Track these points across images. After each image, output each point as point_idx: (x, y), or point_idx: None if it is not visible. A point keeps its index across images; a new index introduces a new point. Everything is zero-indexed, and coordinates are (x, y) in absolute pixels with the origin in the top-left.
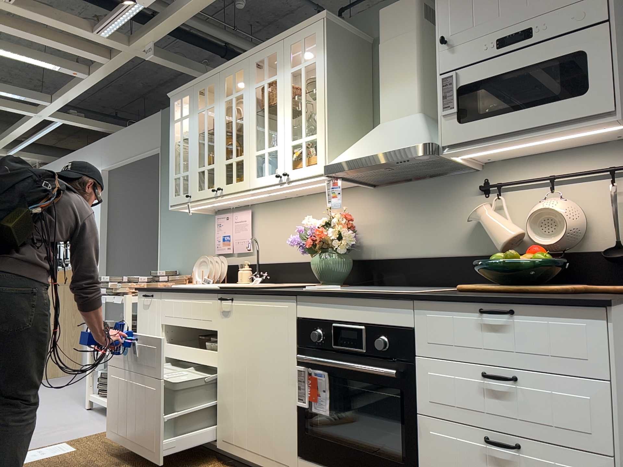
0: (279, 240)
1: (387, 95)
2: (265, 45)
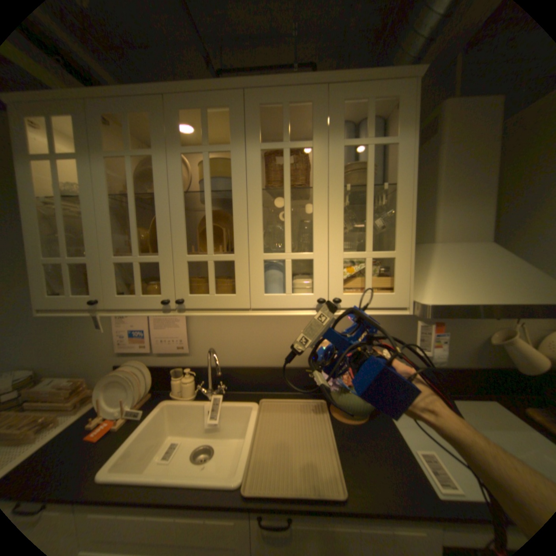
0: (235, 341)
1: (455, 210)
2: (286, 78)
